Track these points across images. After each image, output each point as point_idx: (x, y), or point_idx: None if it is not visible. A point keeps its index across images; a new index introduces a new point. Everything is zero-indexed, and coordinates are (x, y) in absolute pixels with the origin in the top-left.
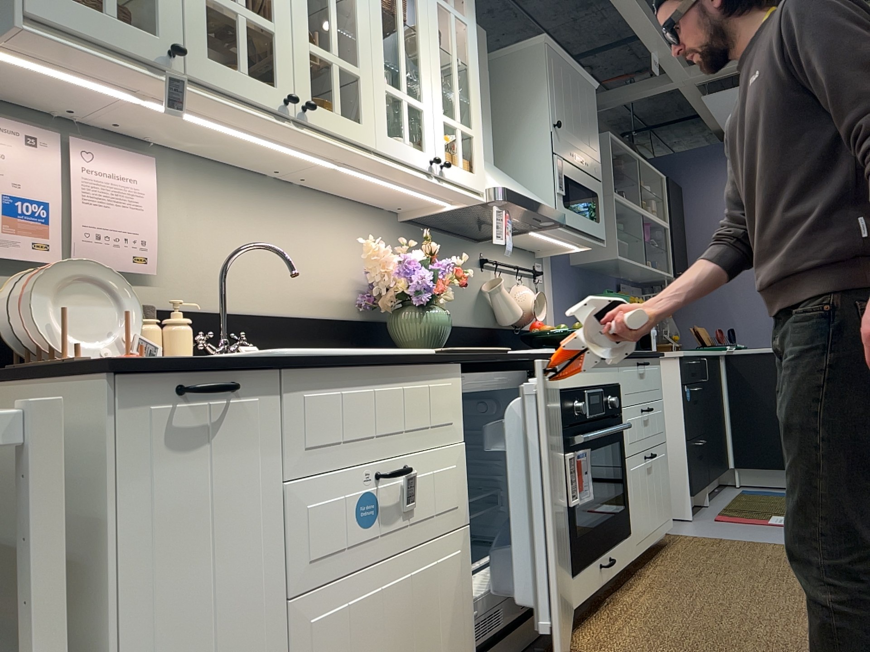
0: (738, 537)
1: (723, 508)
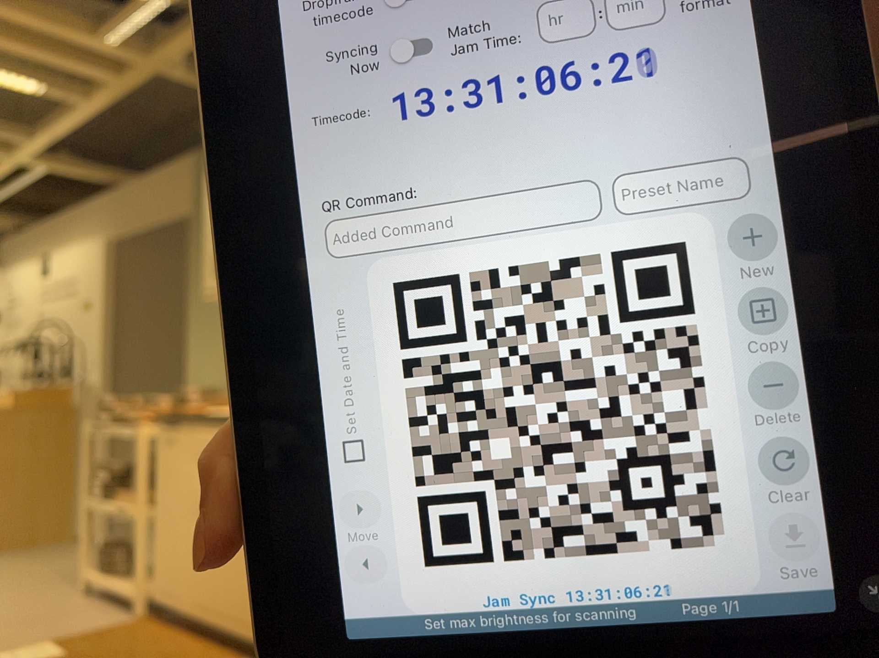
0: None
1: None
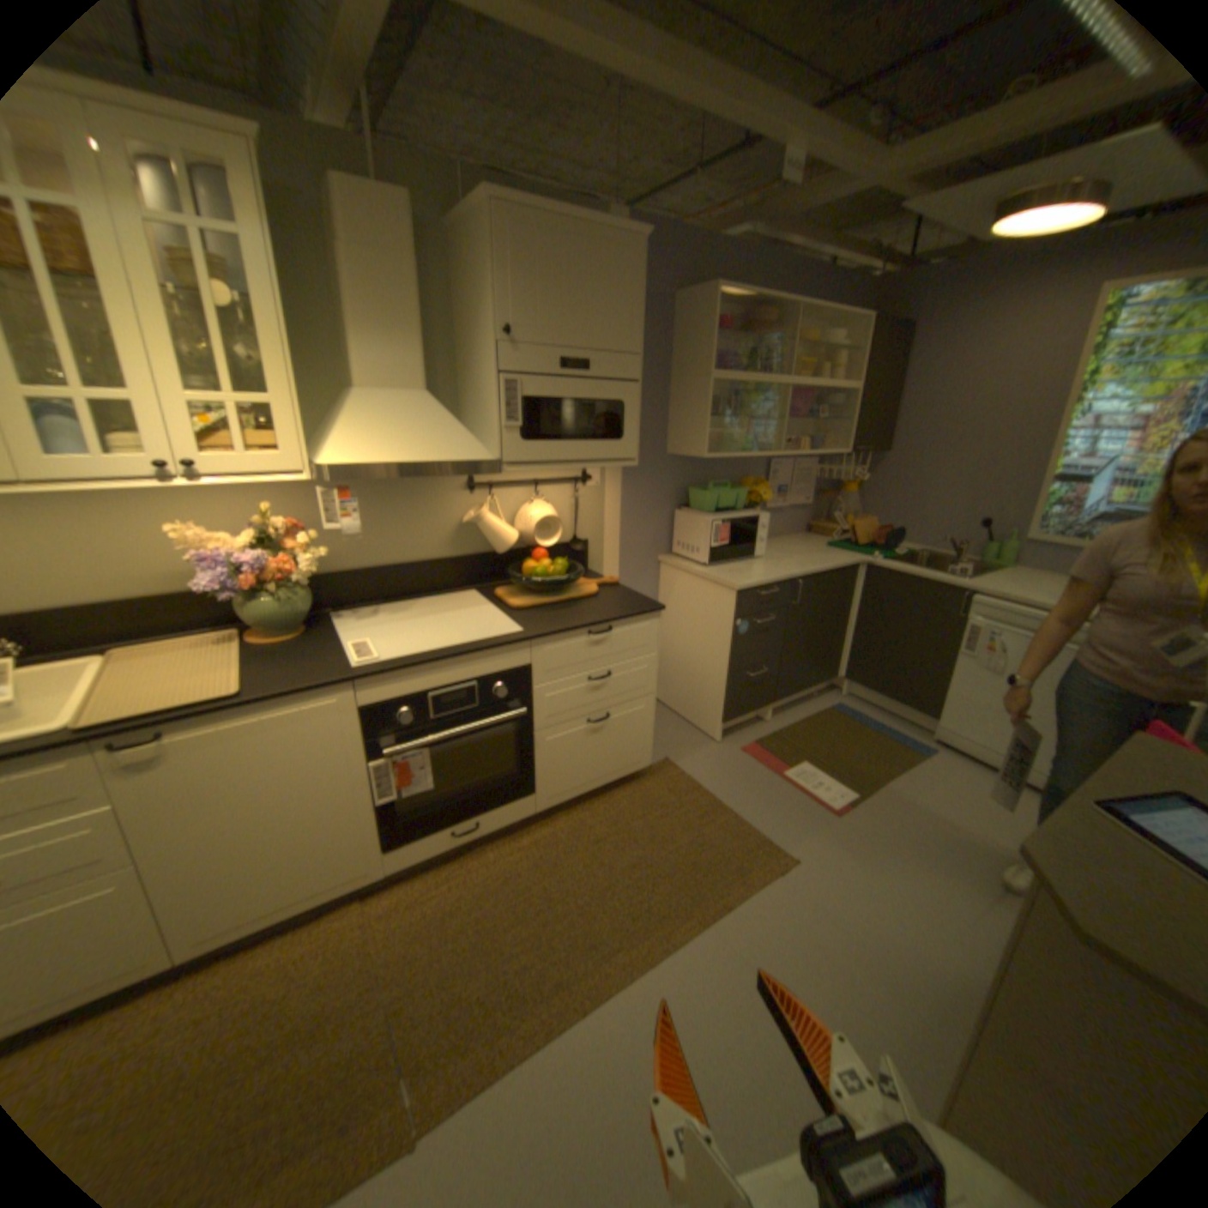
0: (720, 790)
1: (775, 732)
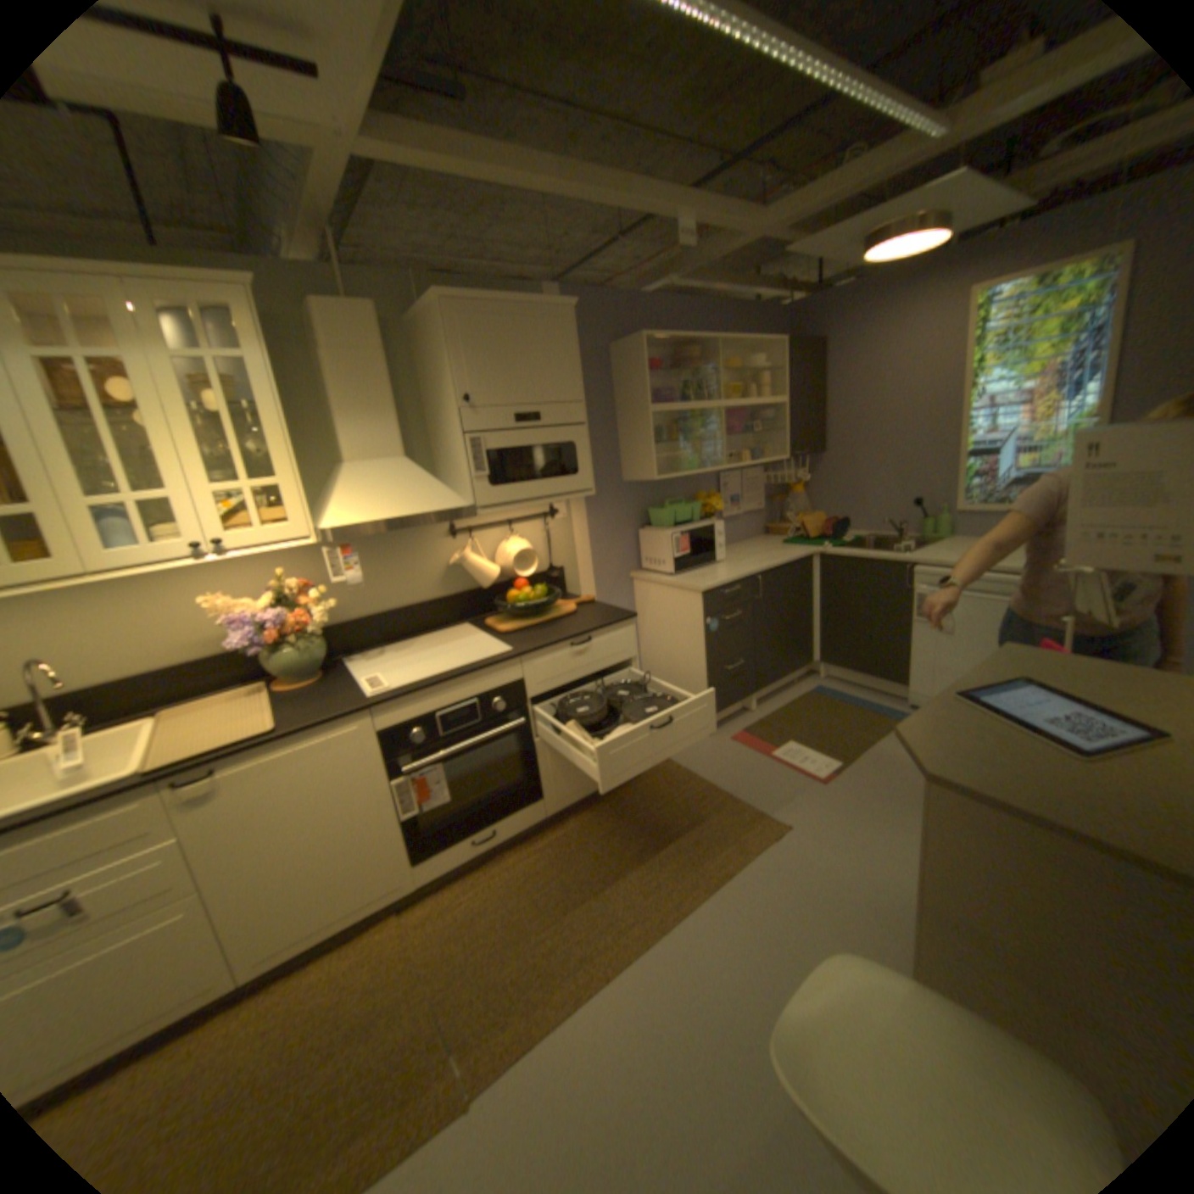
0: (714, 777)
1: (760, 720)
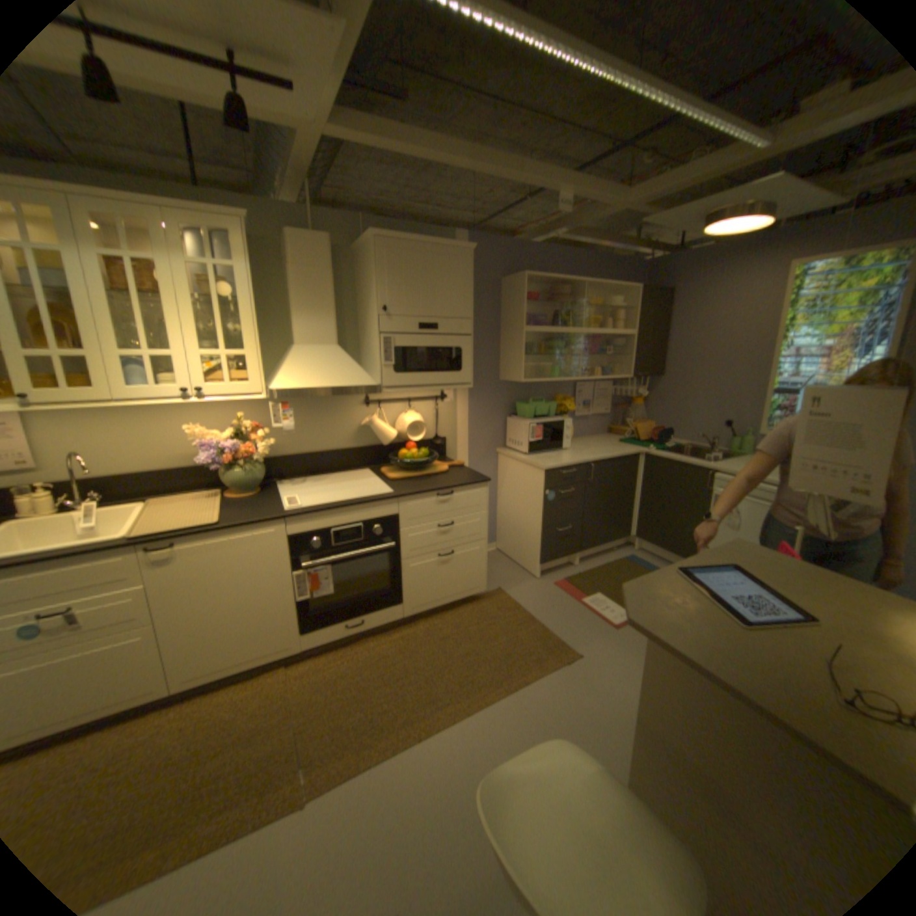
0: (534, 609)
1: (580, 573)
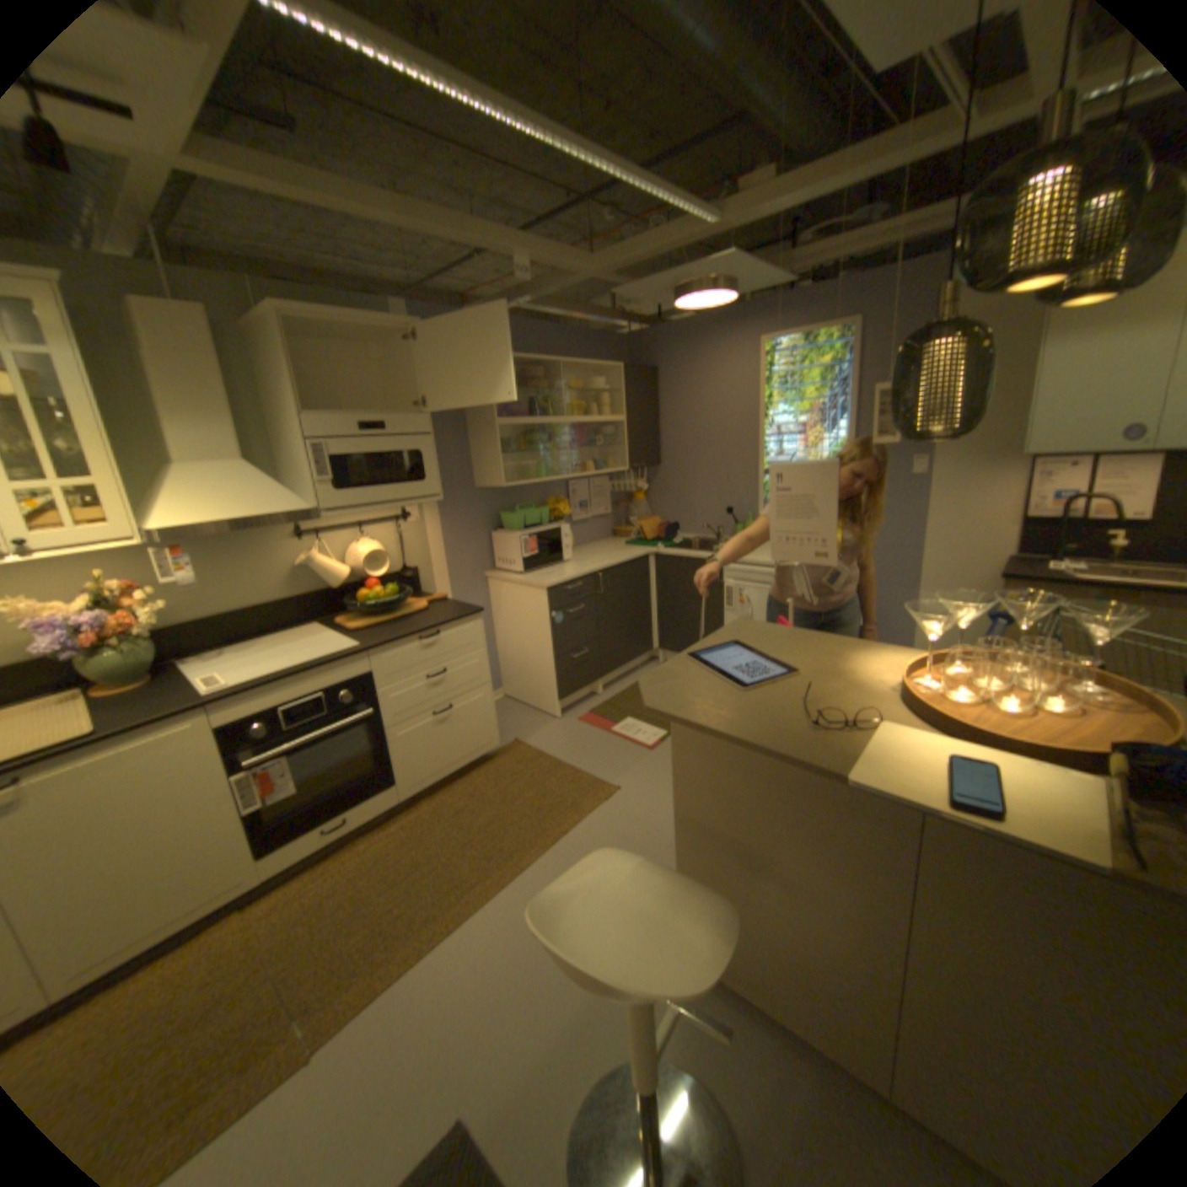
0: (560, 753)
1: (605, 701)
